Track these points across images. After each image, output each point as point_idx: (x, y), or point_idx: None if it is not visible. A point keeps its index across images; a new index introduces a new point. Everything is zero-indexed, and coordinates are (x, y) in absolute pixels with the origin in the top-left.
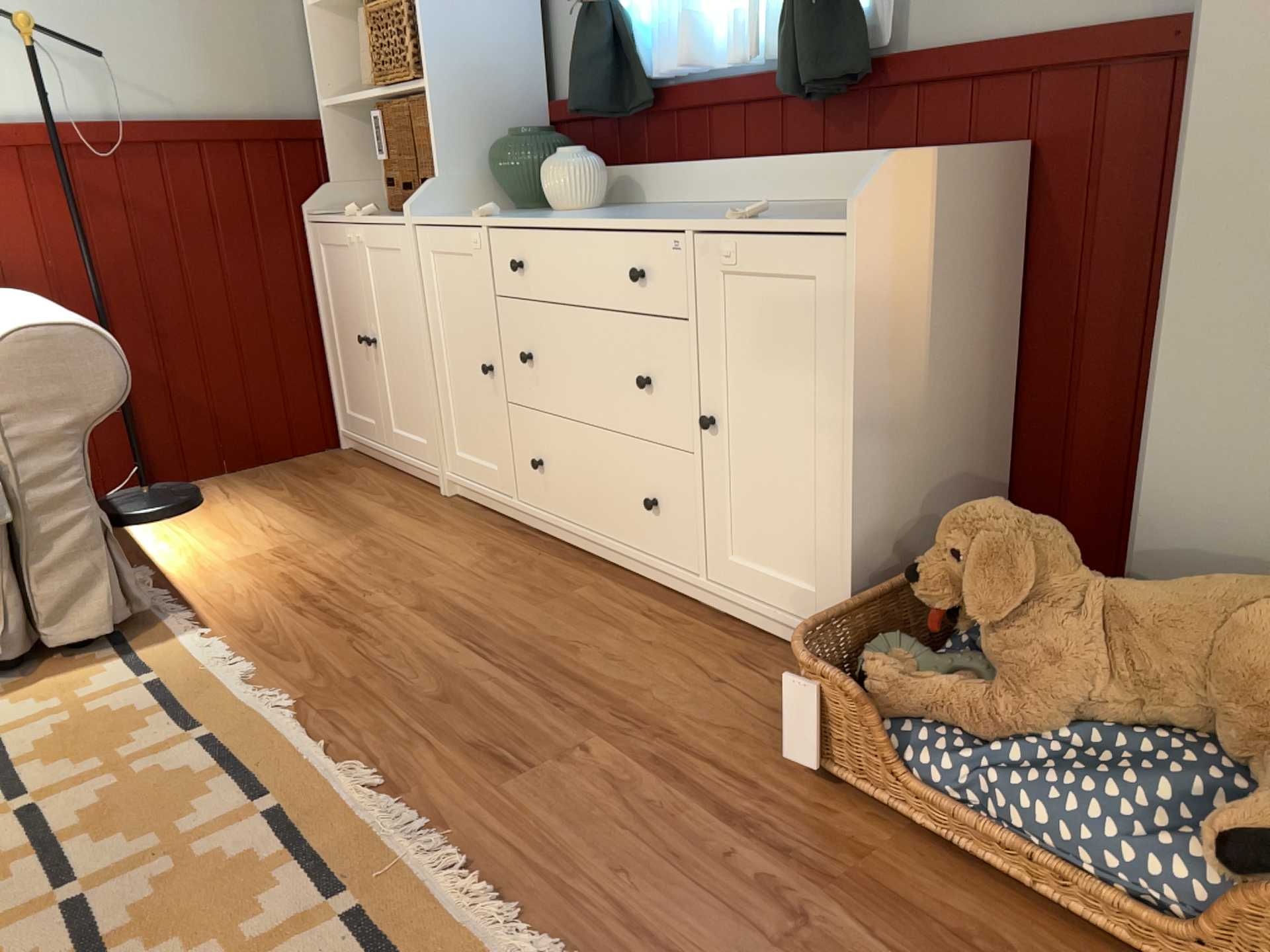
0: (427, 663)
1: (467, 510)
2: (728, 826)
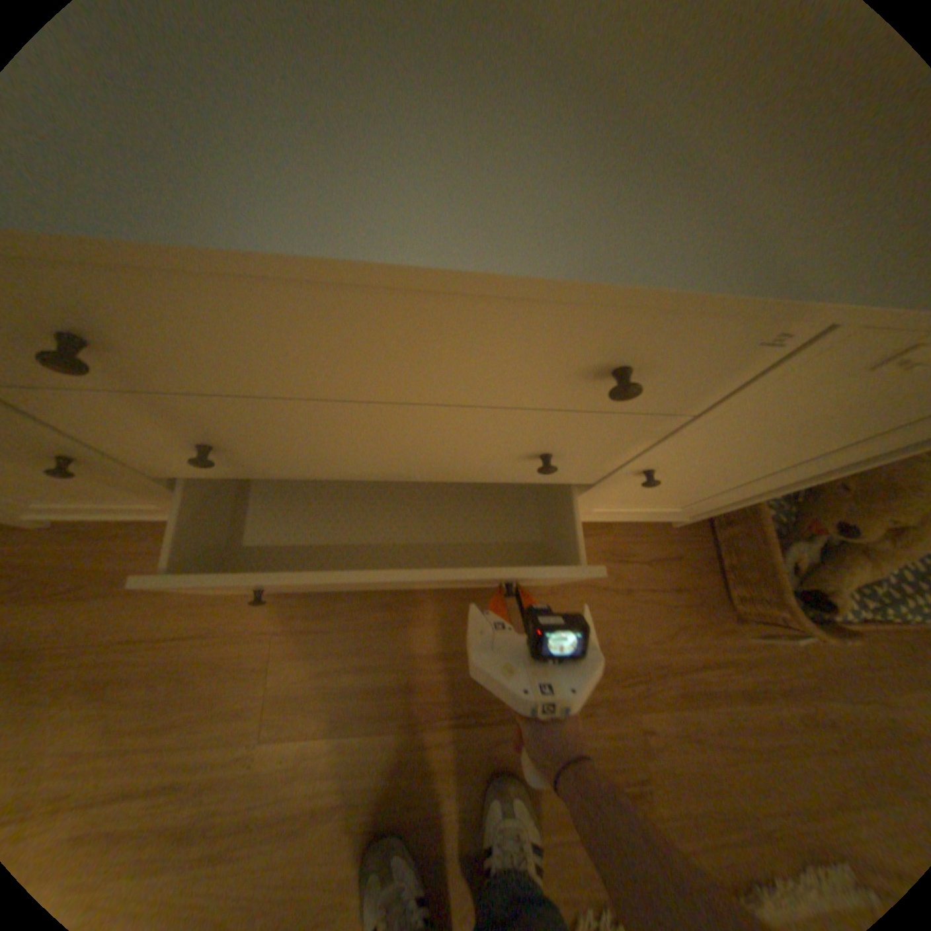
0: (451, 776)
1: (121, 530)
2: (761, 703)
